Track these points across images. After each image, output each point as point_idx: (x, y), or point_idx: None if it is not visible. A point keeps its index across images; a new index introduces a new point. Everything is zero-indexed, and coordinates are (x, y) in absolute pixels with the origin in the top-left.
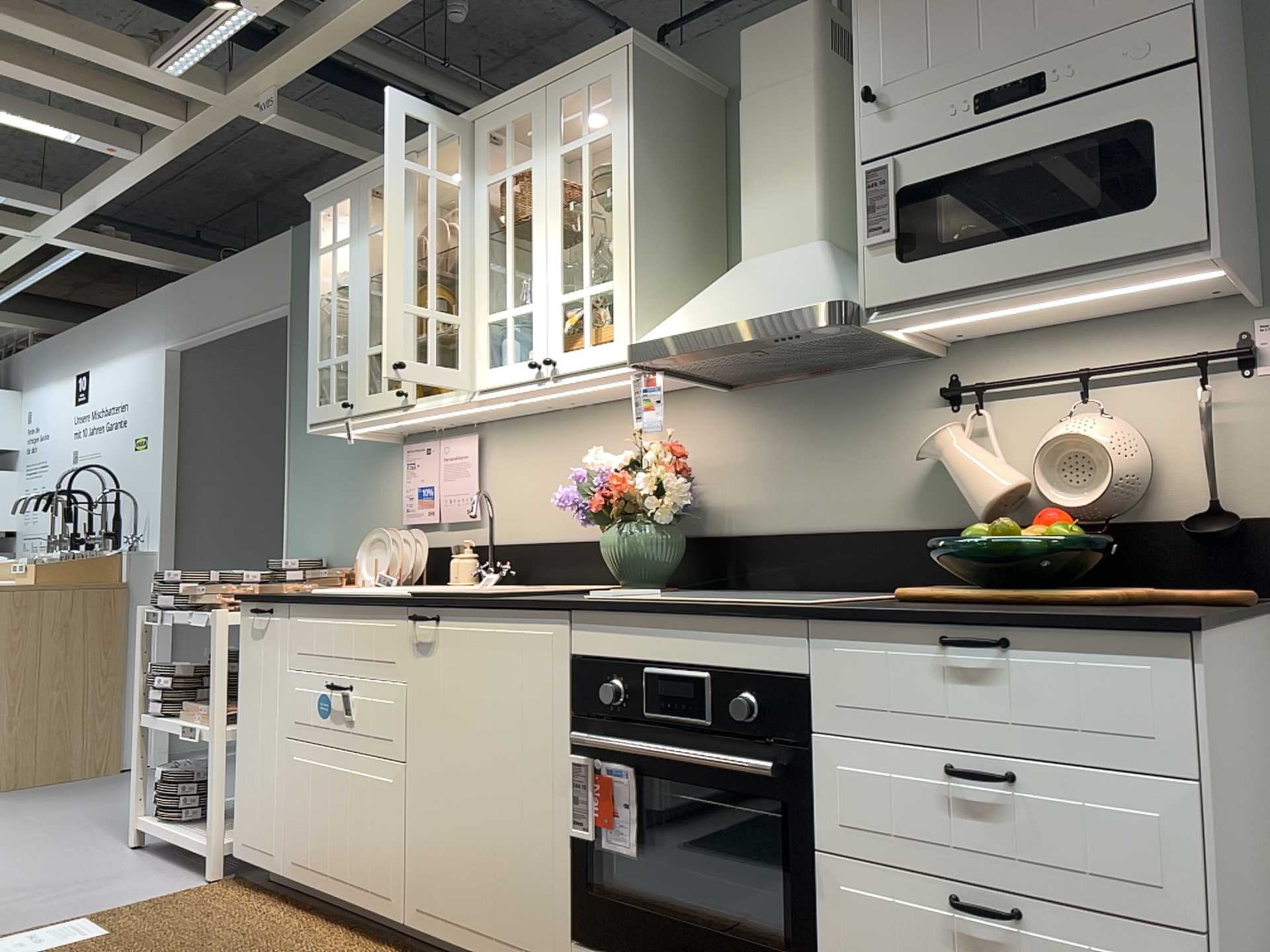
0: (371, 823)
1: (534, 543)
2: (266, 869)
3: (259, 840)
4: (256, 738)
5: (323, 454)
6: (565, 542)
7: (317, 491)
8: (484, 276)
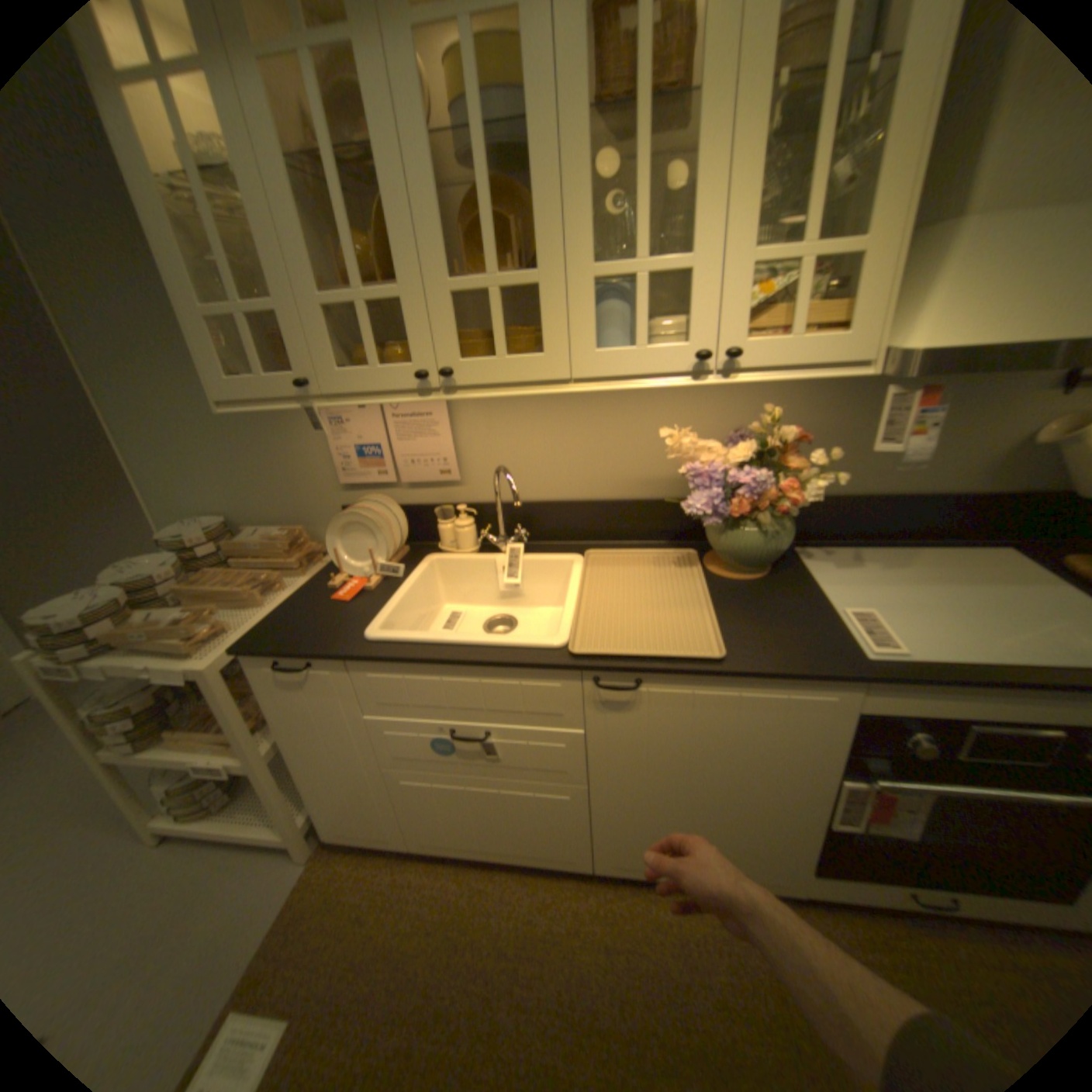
0: (541, 823)
1: (543, 503)
2: (380, 849)
3: (362, 834)
4: (326, 769)
5: (163, 400)
6: (585, 502)
7: (173, 443)
8: (585, 194)
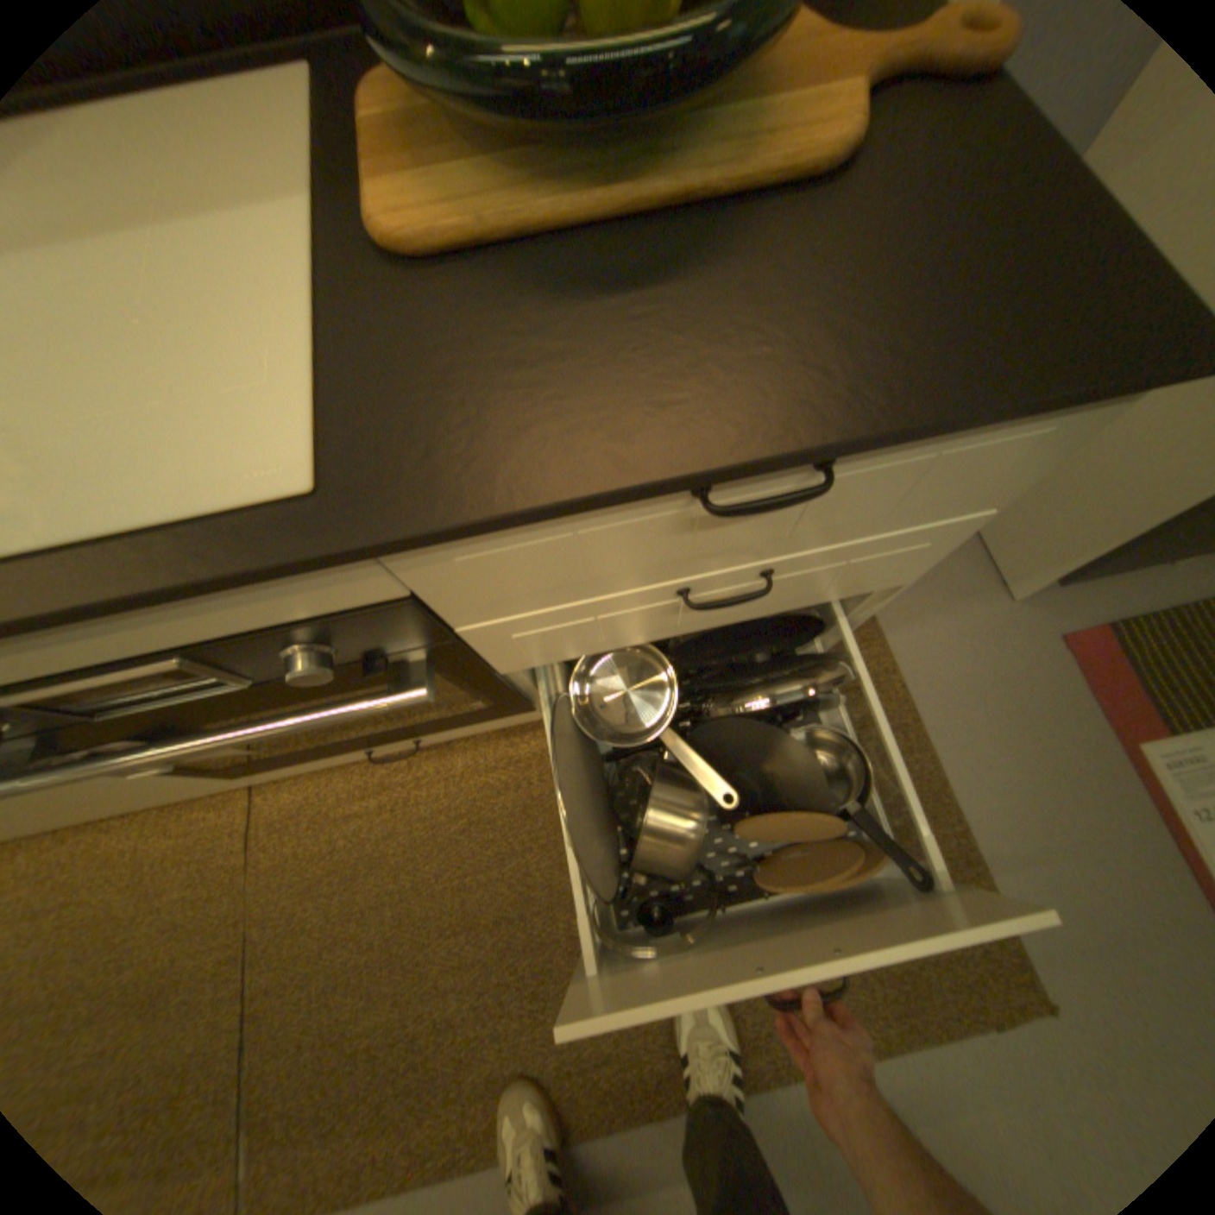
0: None
1: None
2: None
3: None
4: None
5: None
6: None
7: None
8: None
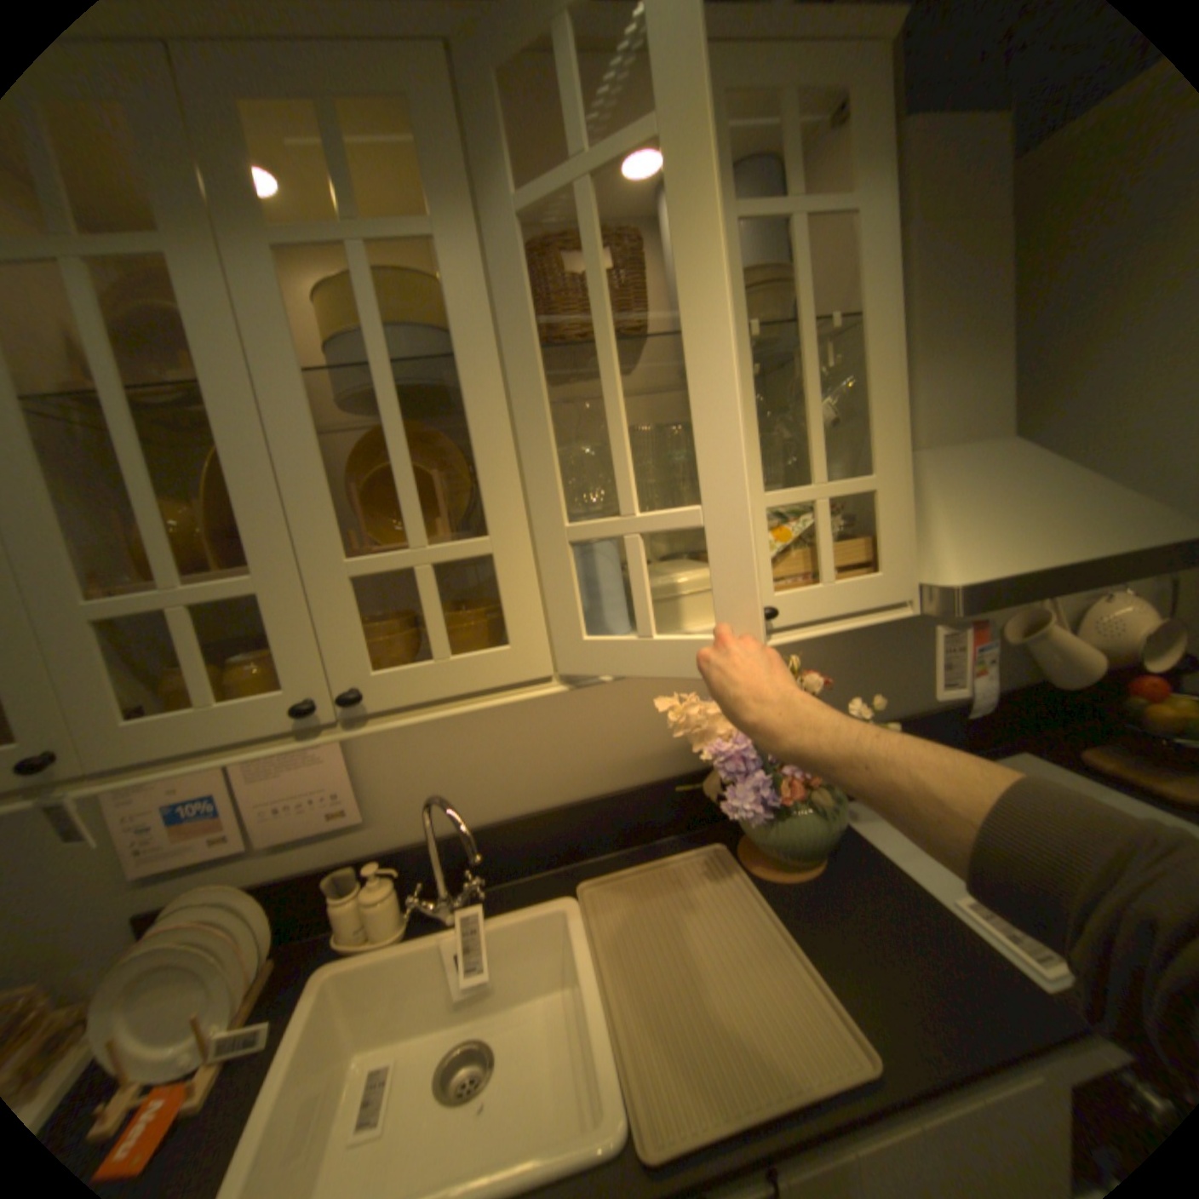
0: None
1: (498, 823)
2: None
3: None
4: None
5: None
6: (559, 807)
7: None
8: (548, 440)
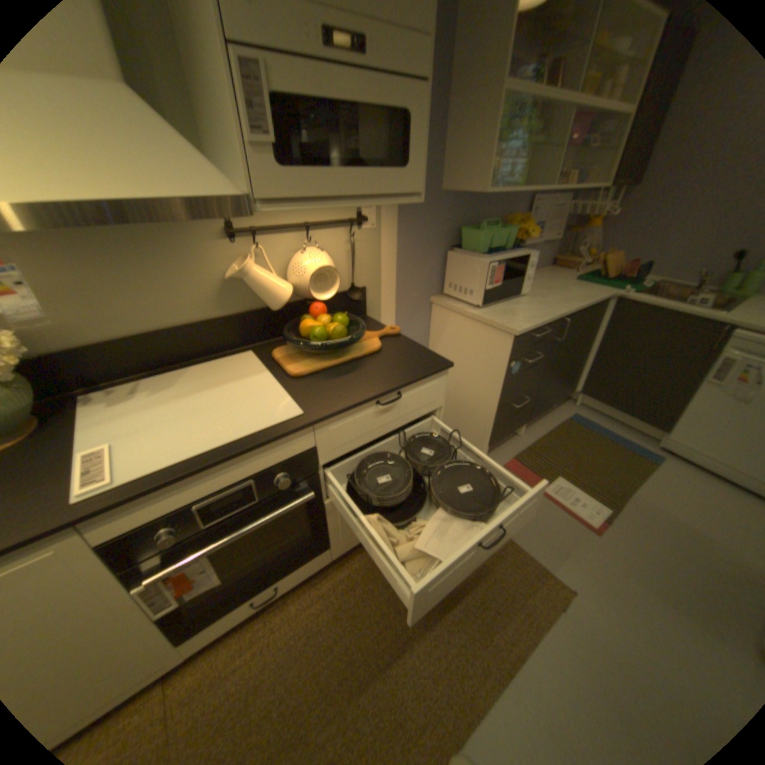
0: None
1: None
2: None
3: None
4: None
5: None
6: None
7: None
8: None
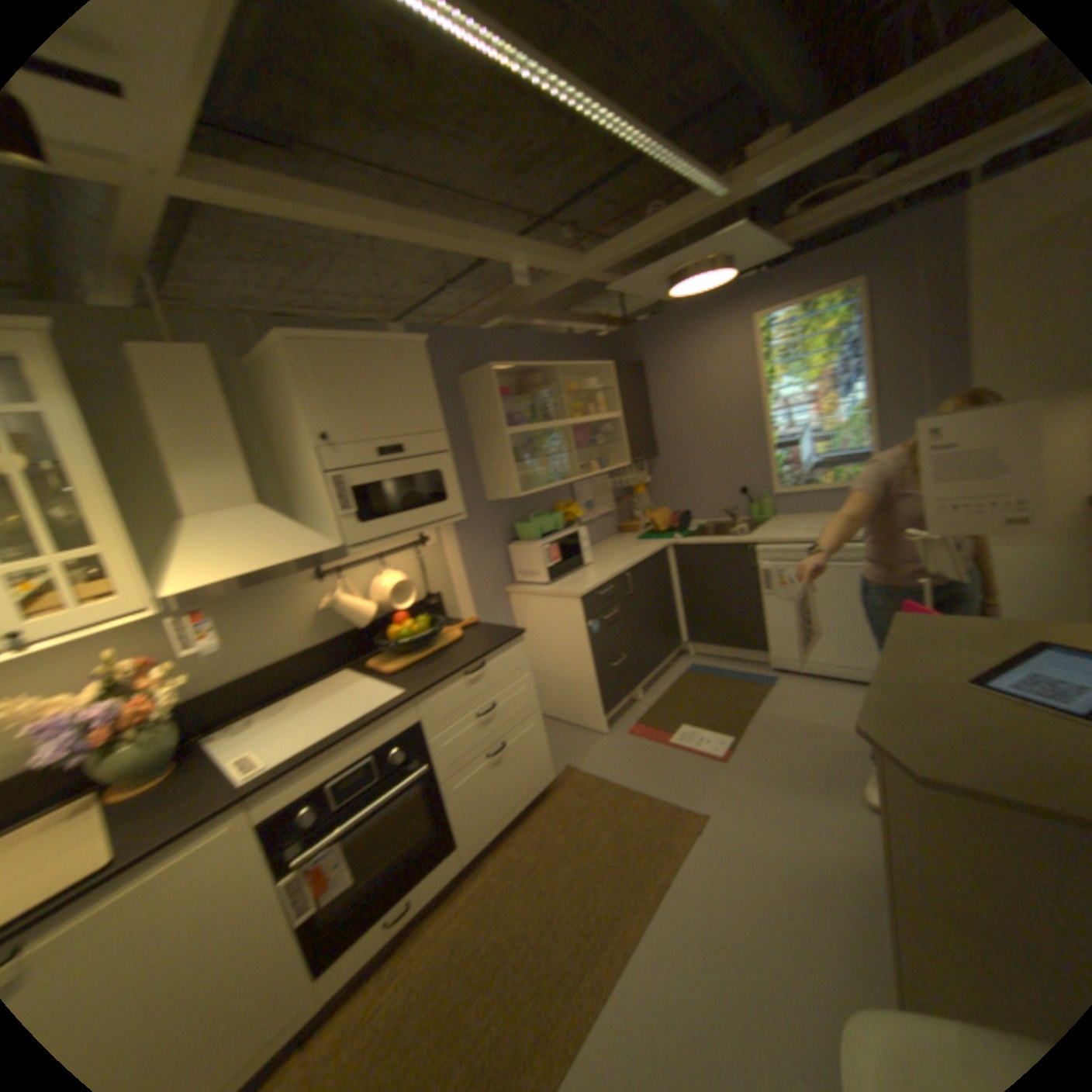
0: None
1: None
2: None
3: None
4: None
5: None
6: None
7: None
8: None
